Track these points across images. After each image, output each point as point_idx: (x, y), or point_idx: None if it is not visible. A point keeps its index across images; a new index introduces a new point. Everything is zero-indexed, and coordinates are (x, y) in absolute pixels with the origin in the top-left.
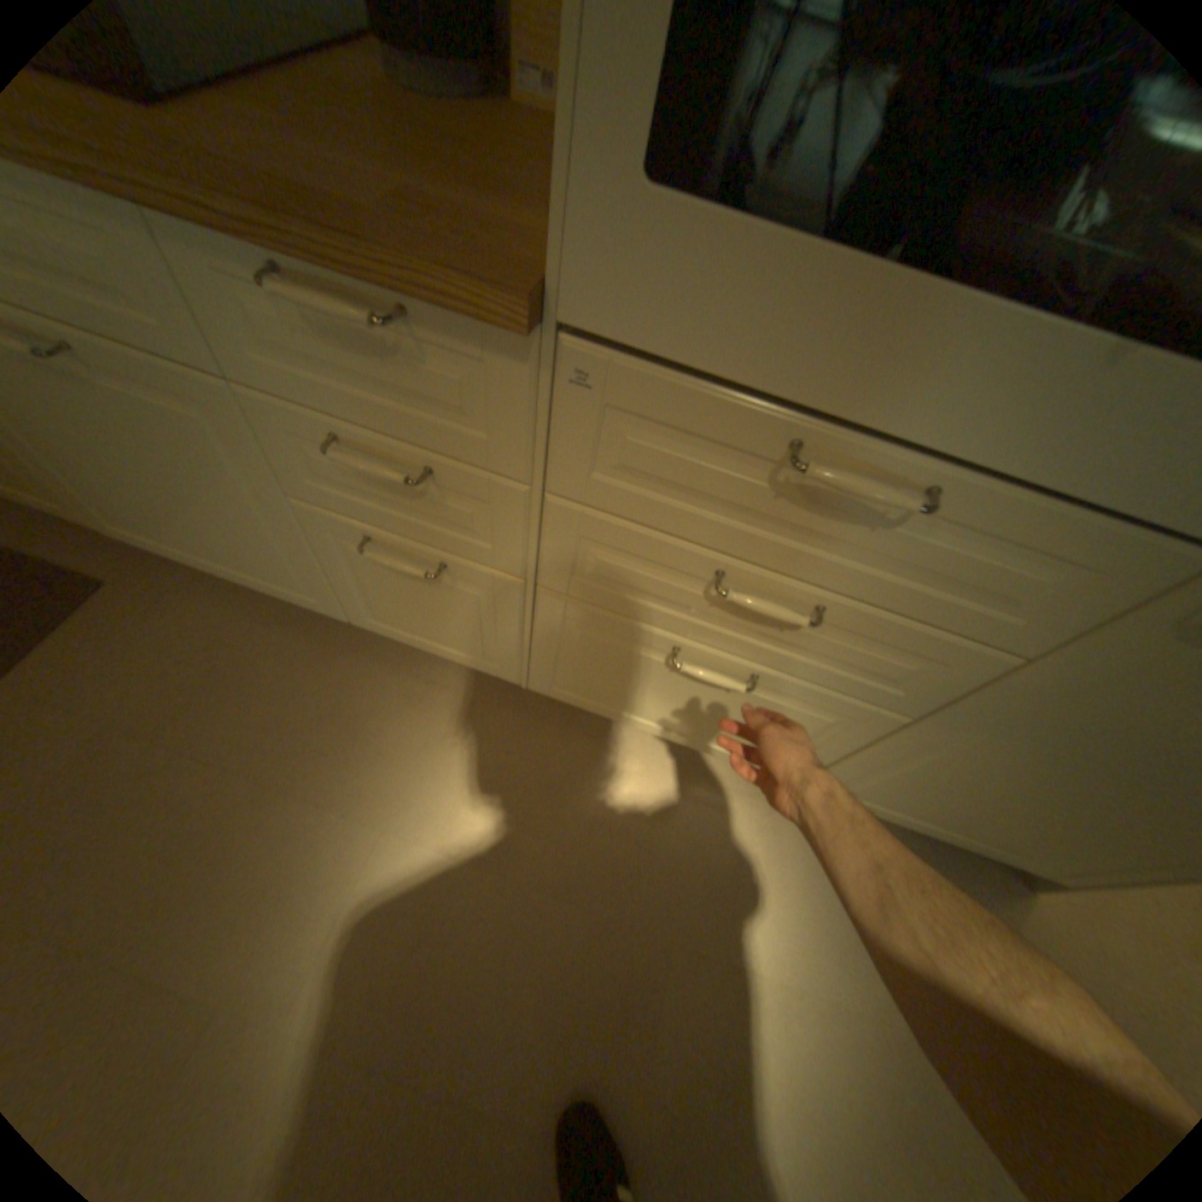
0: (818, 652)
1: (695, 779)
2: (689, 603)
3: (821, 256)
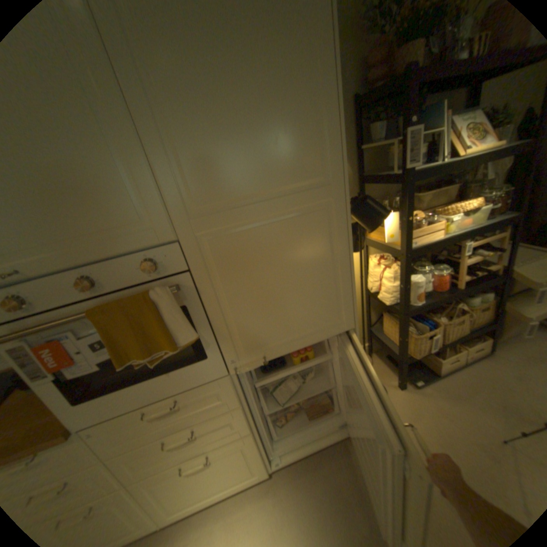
0: (207, 440)
1: (242, 507)
2: (165, 456)
3: (110, 396)
